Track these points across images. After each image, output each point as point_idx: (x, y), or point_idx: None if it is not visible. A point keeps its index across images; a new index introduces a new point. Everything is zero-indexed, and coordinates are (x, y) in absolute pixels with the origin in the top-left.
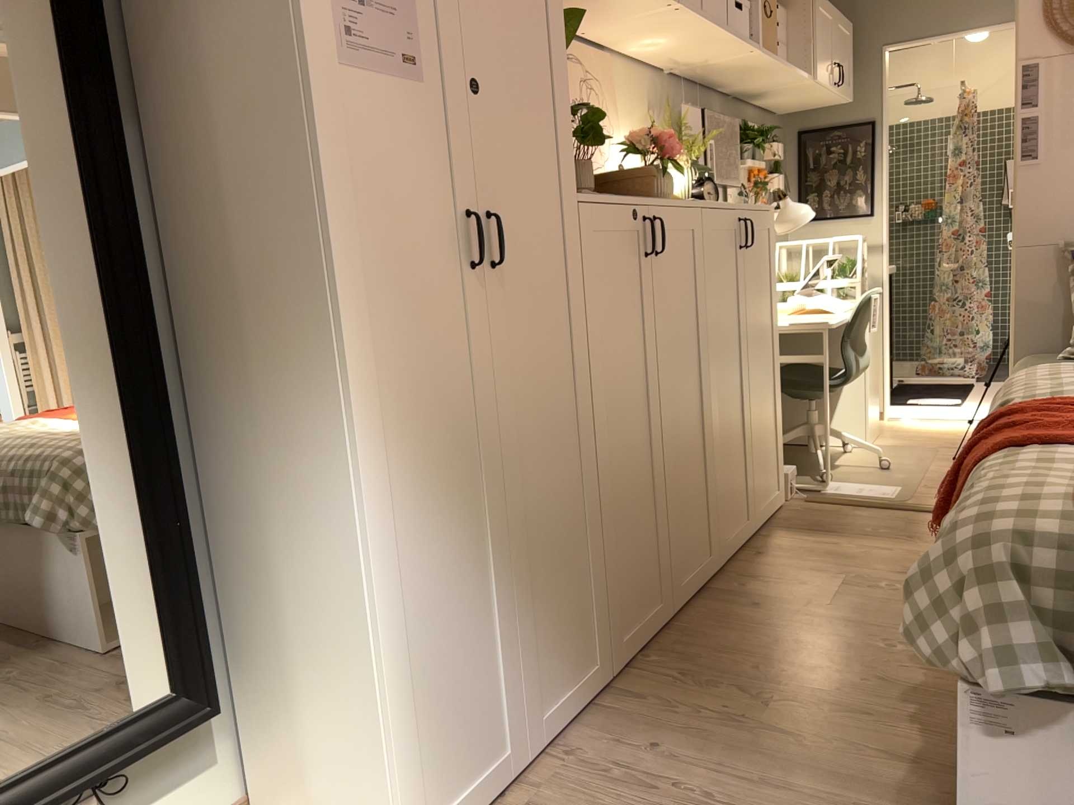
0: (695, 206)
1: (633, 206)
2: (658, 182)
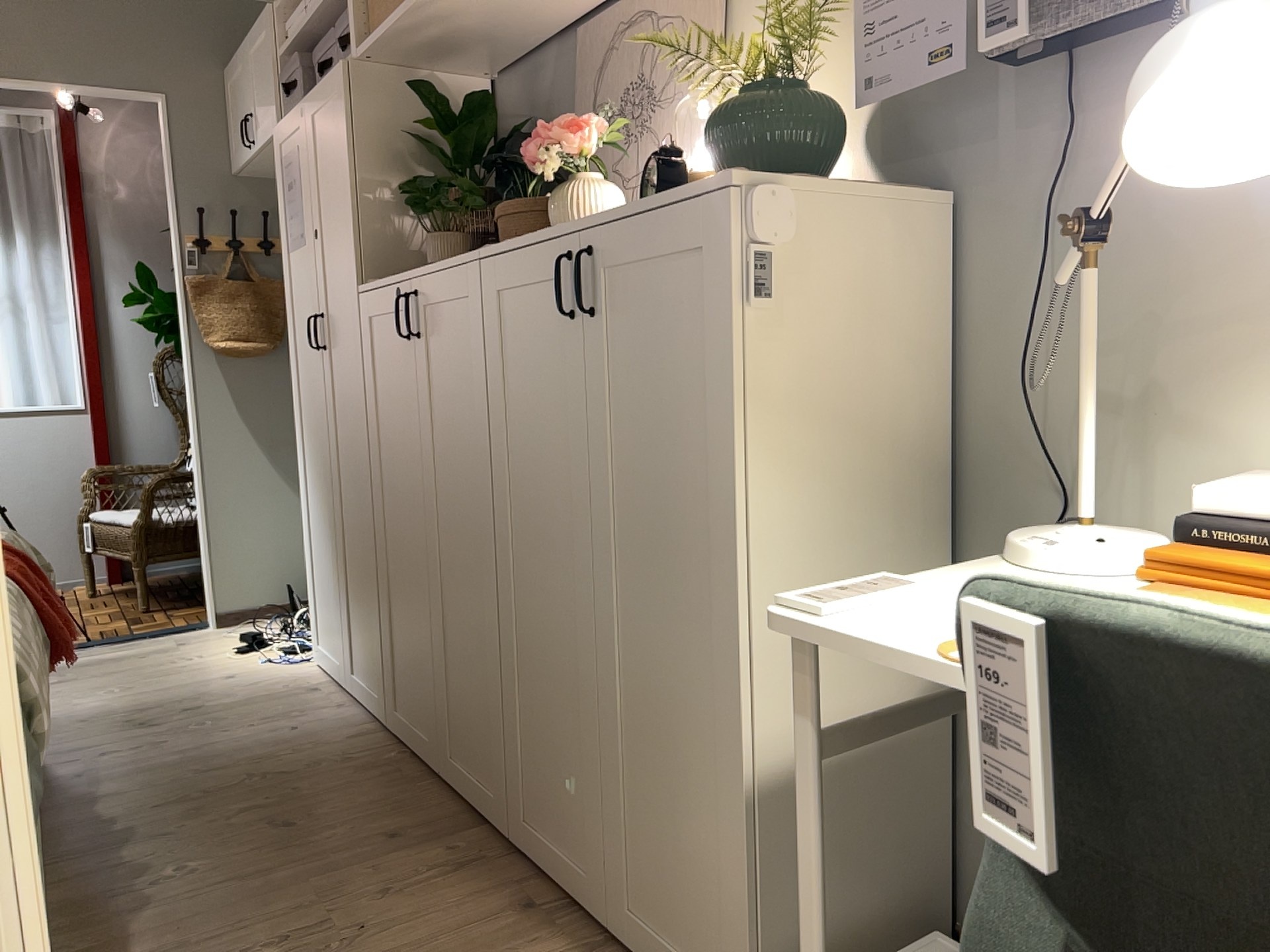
0: (468, 262)
1: (394, 286)
2: (551, 211)
